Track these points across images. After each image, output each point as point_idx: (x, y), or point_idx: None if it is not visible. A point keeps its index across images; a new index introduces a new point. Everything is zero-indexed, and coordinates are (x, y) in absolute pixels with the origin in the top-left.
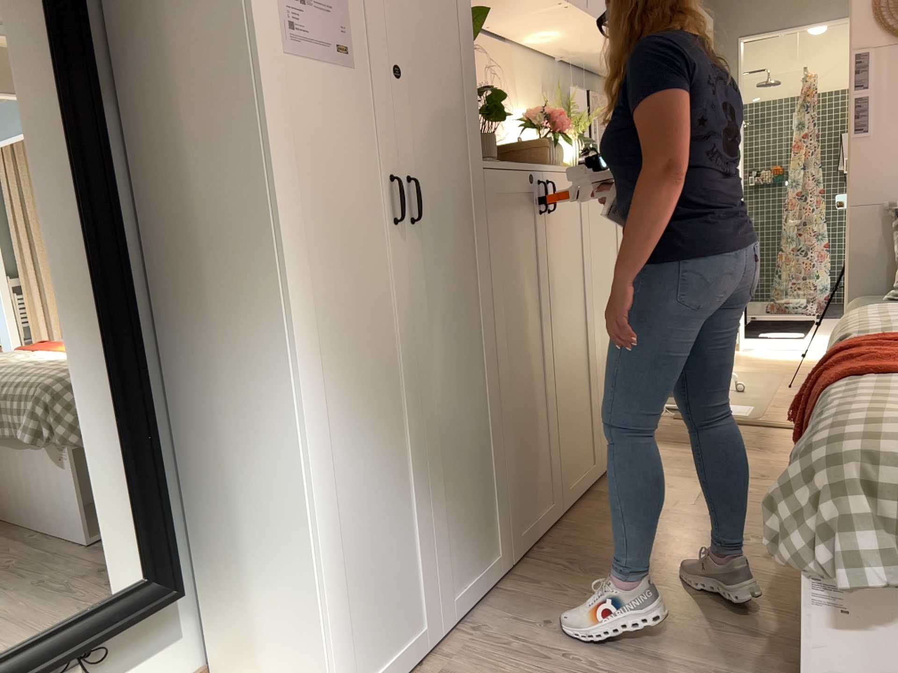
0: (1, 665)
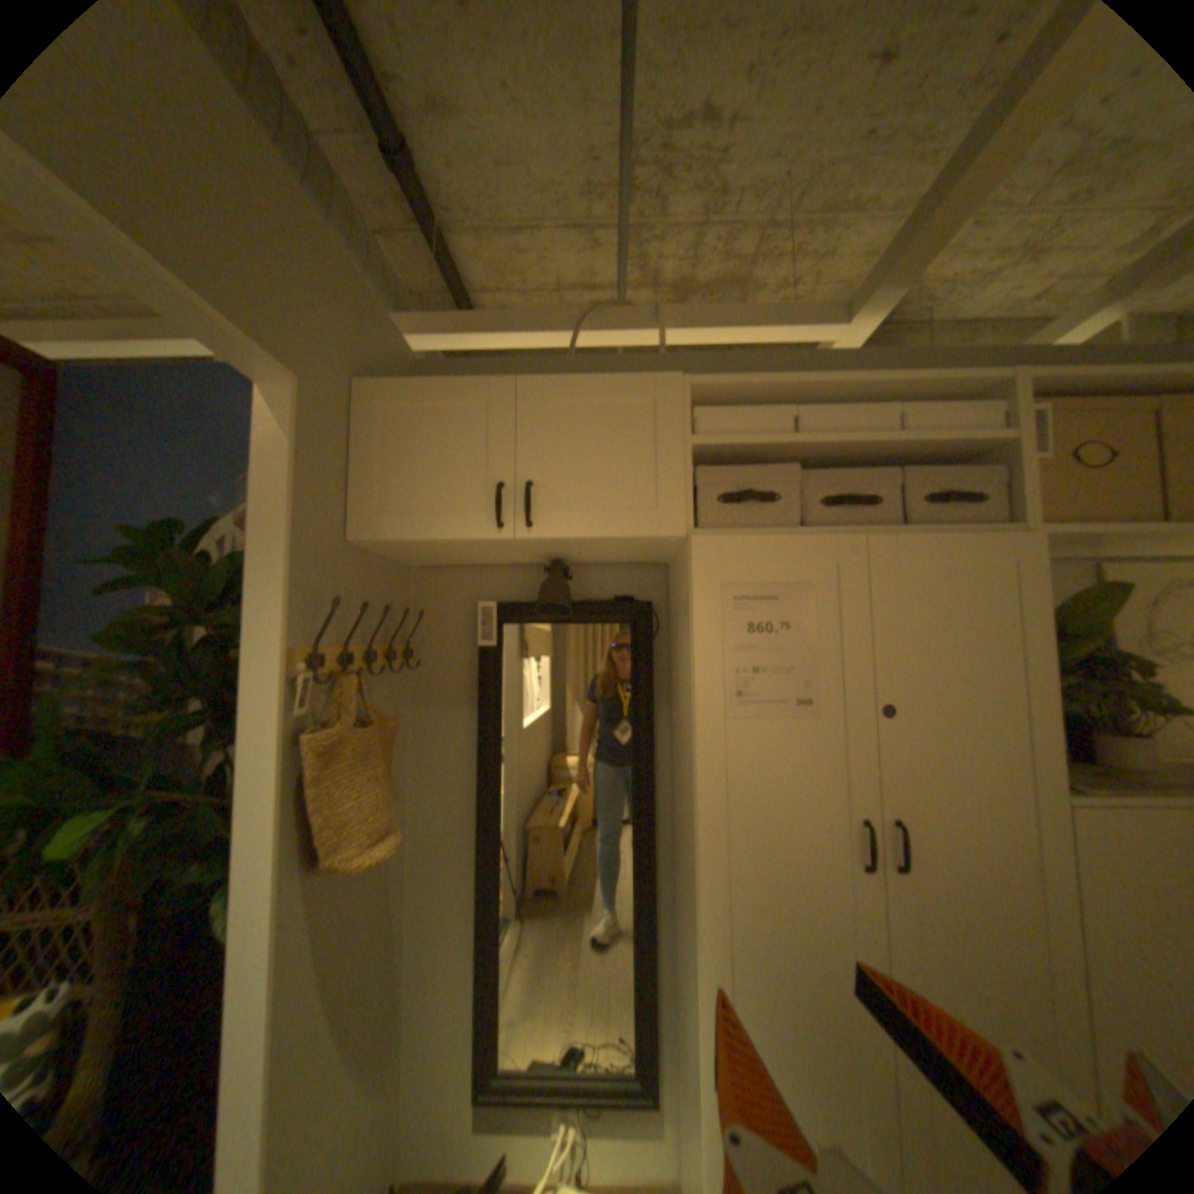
0: (539, 1083)
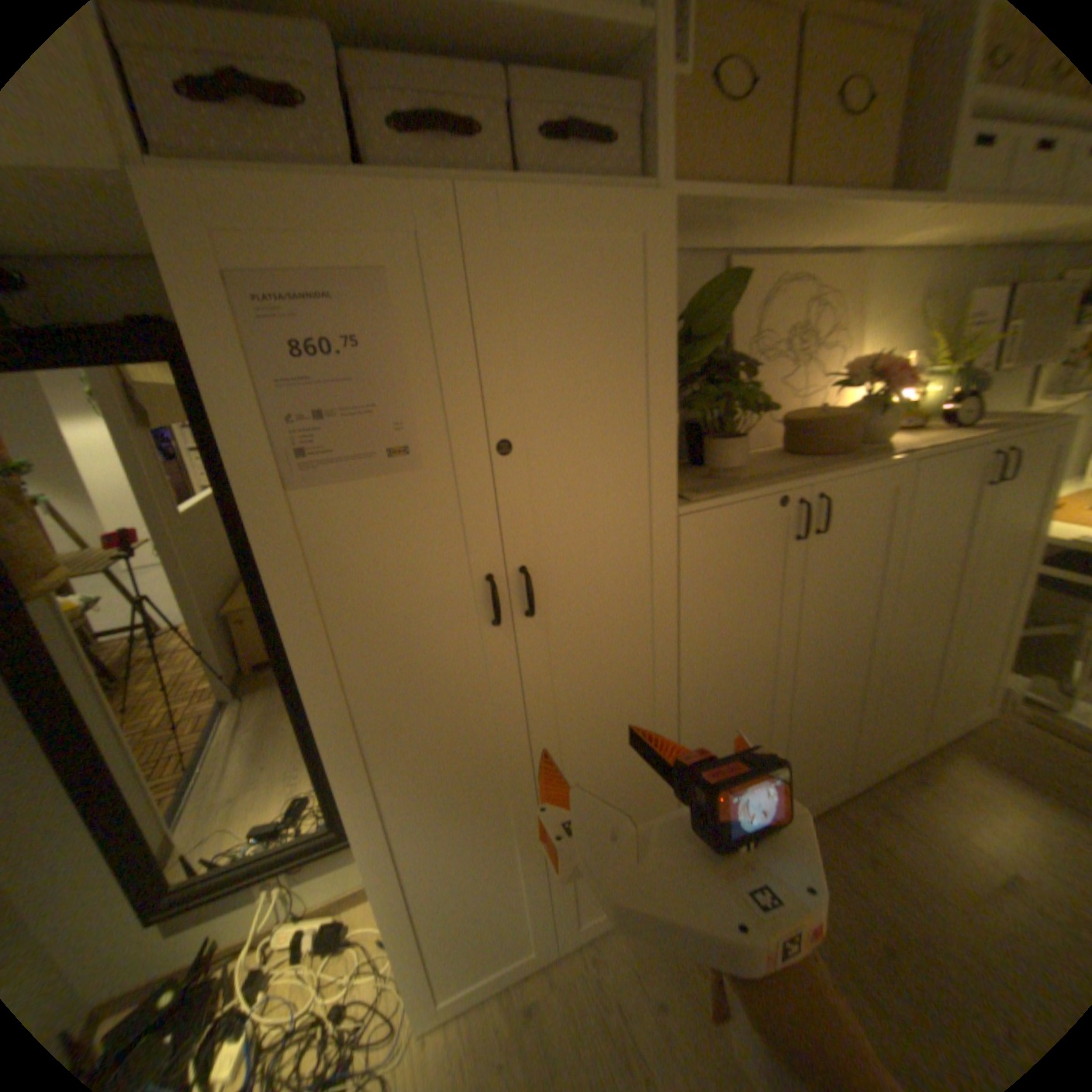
0: (225, 873)
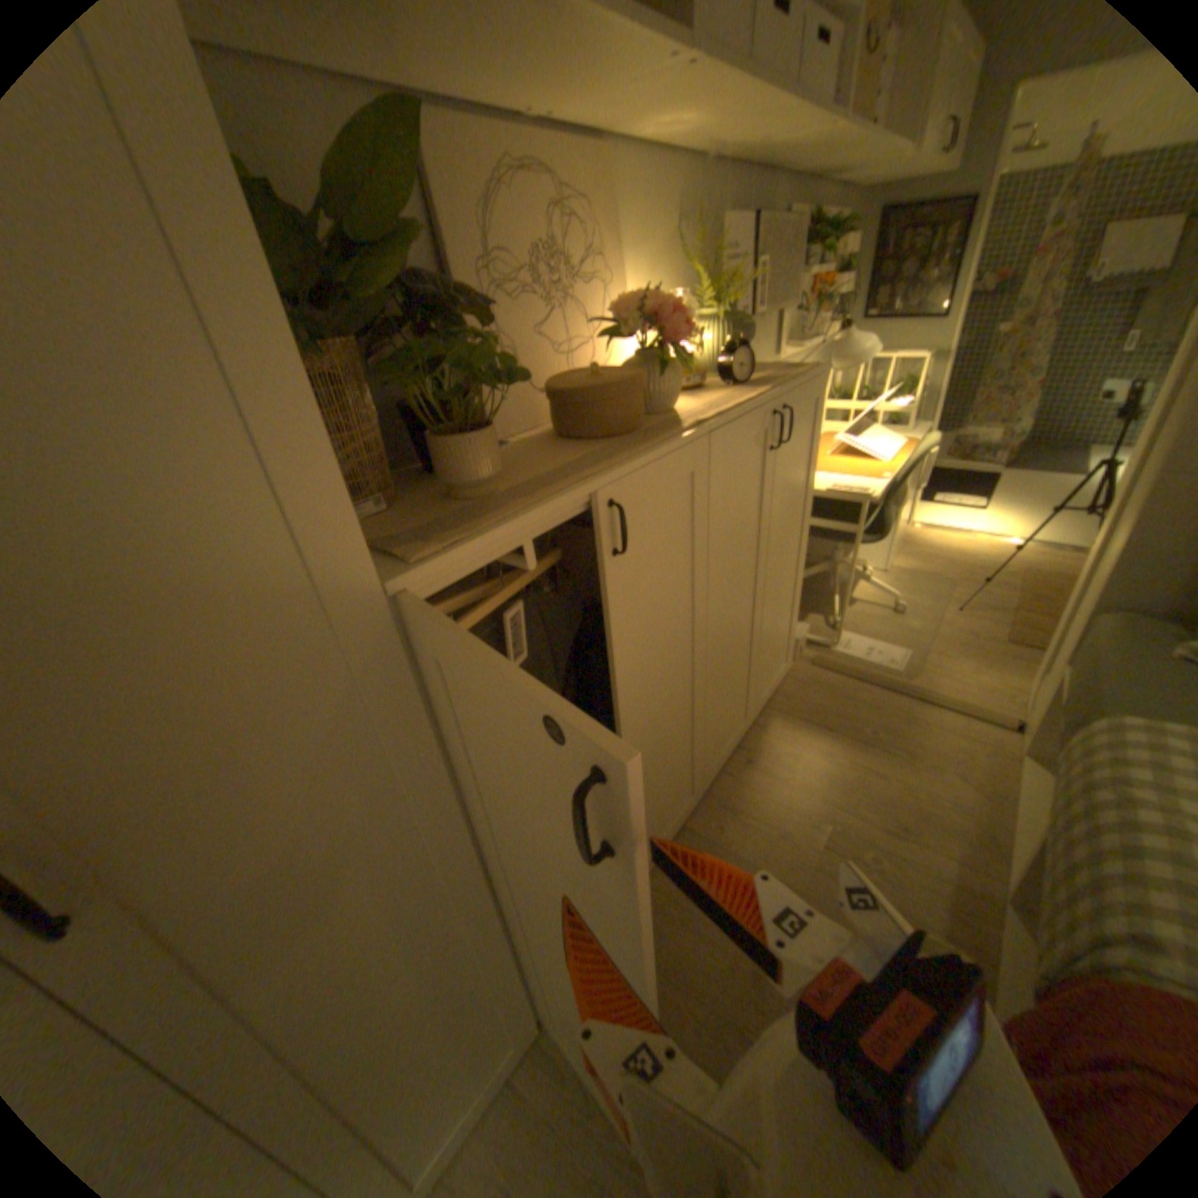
0: None
